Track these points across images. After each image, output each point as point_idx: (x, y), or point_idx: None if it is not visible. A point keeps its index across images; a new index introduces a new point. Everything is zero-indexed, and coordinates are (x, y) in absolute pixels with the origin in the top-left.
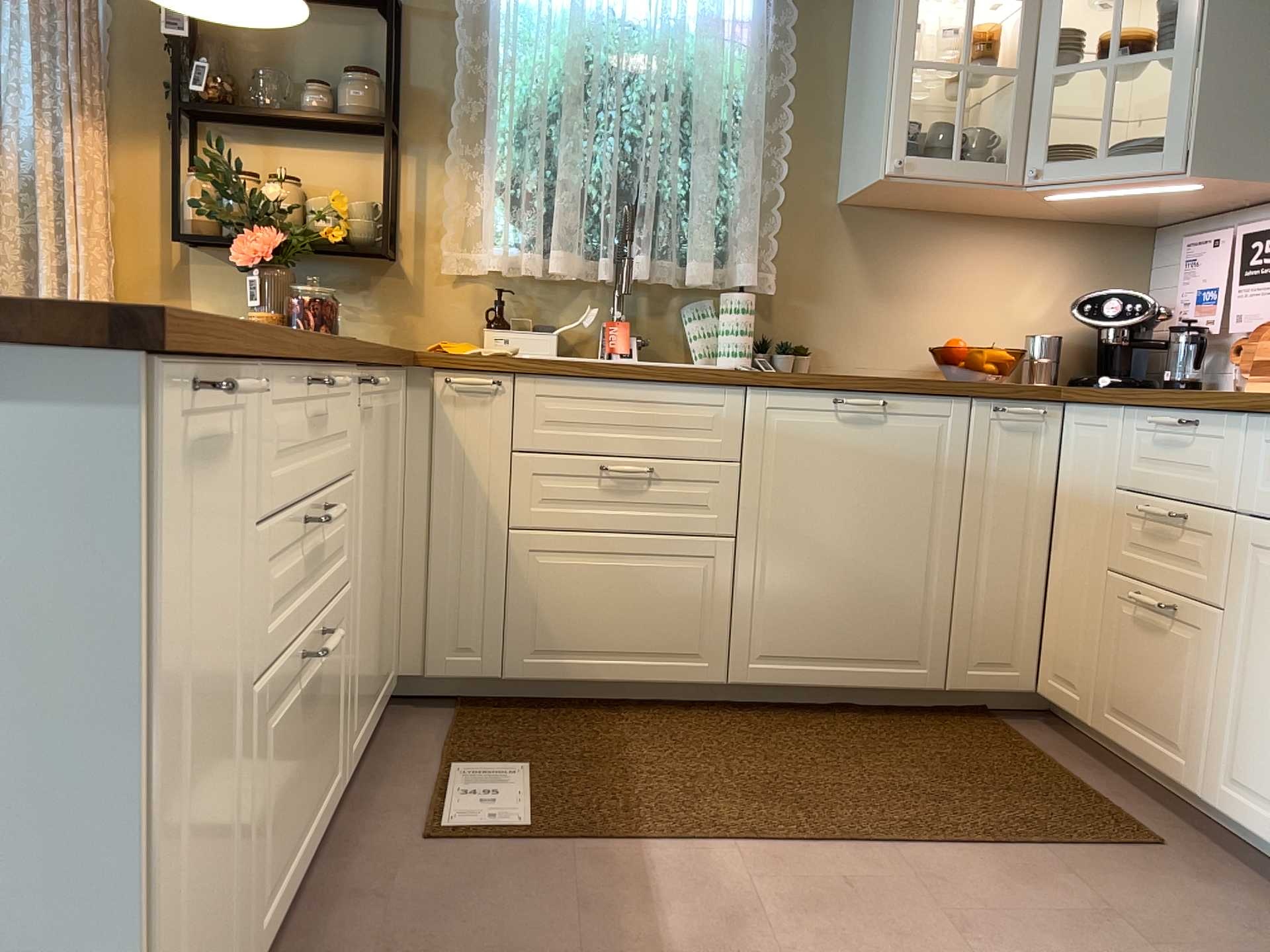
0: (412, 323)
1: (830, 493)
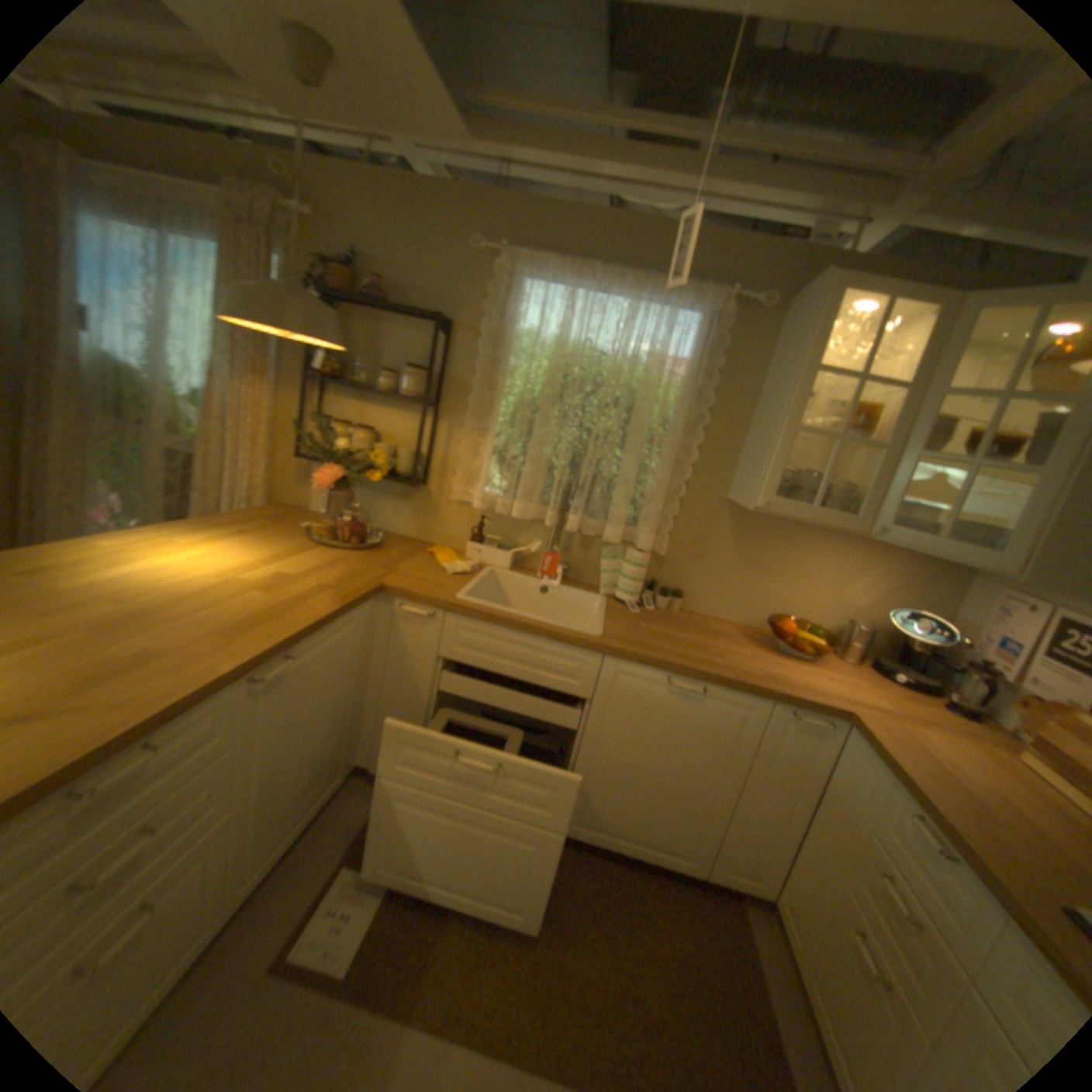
0: (429, 524)
1: (650, 738)
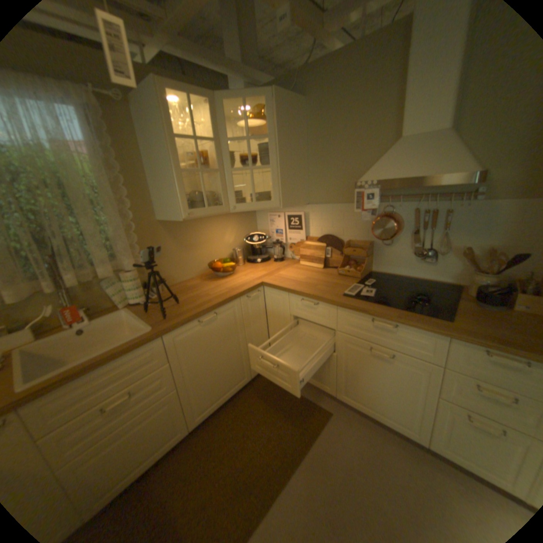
0: None
1: (205, 352)
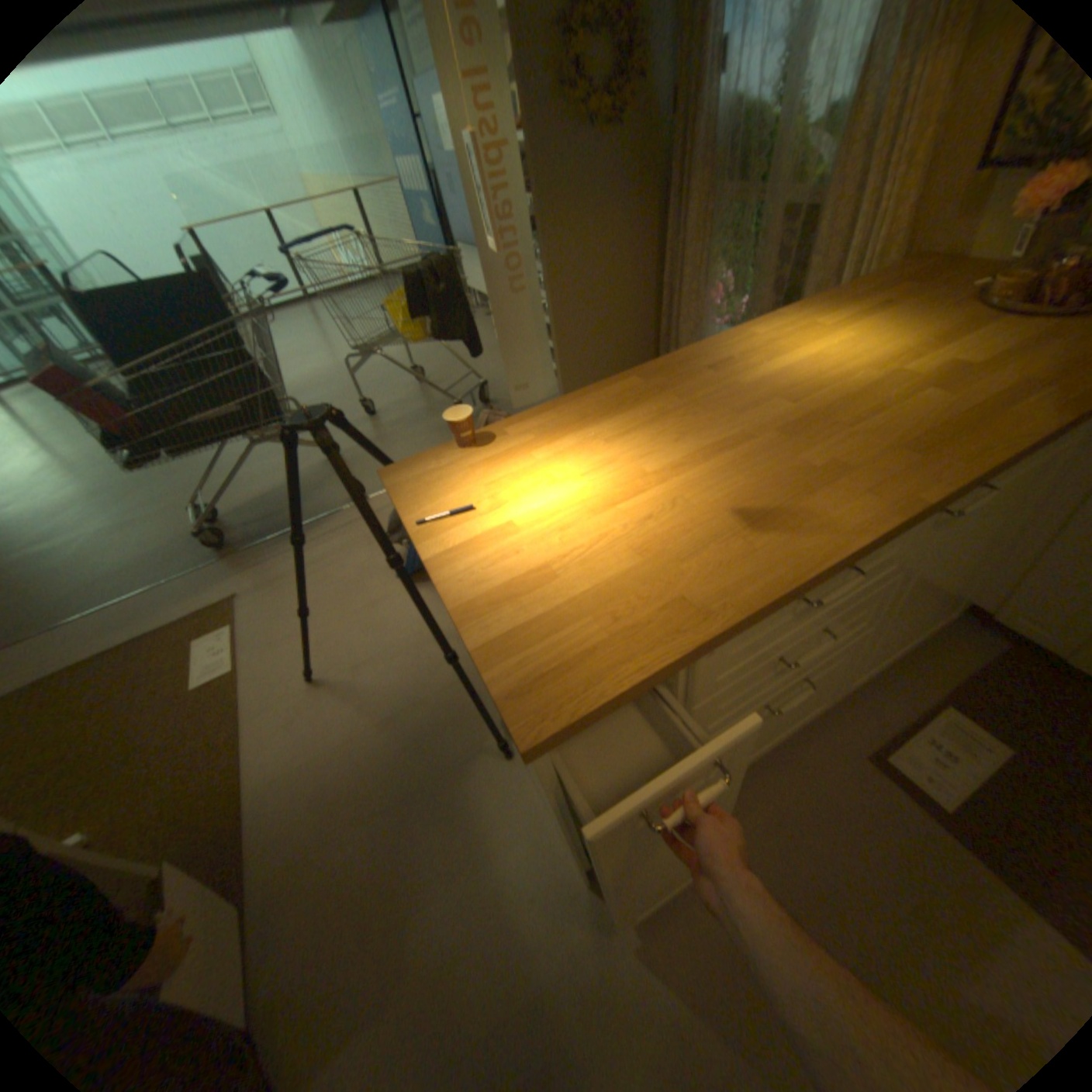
0: None
1: None
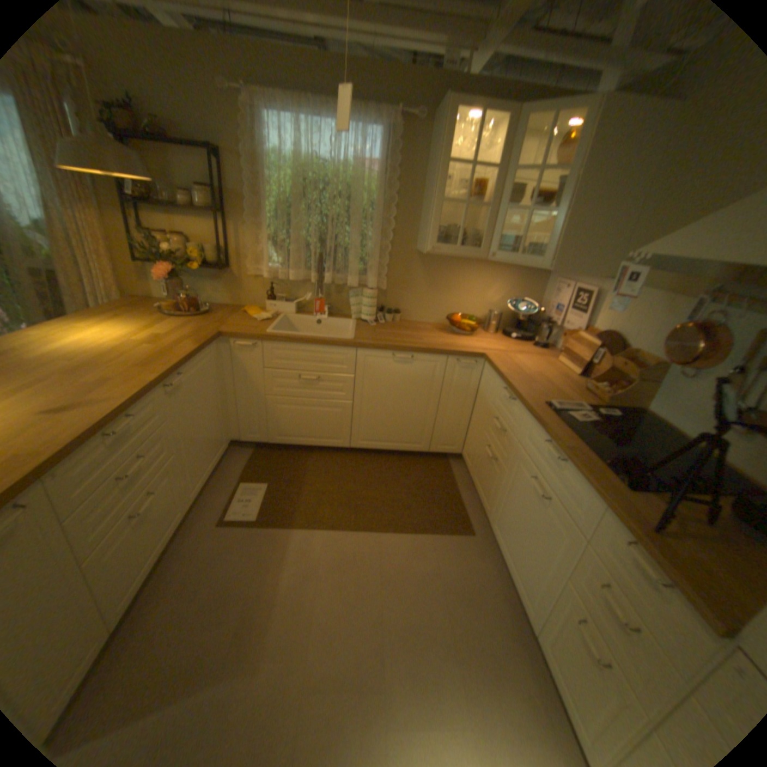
0: (238, 294)
1: (389, 387)
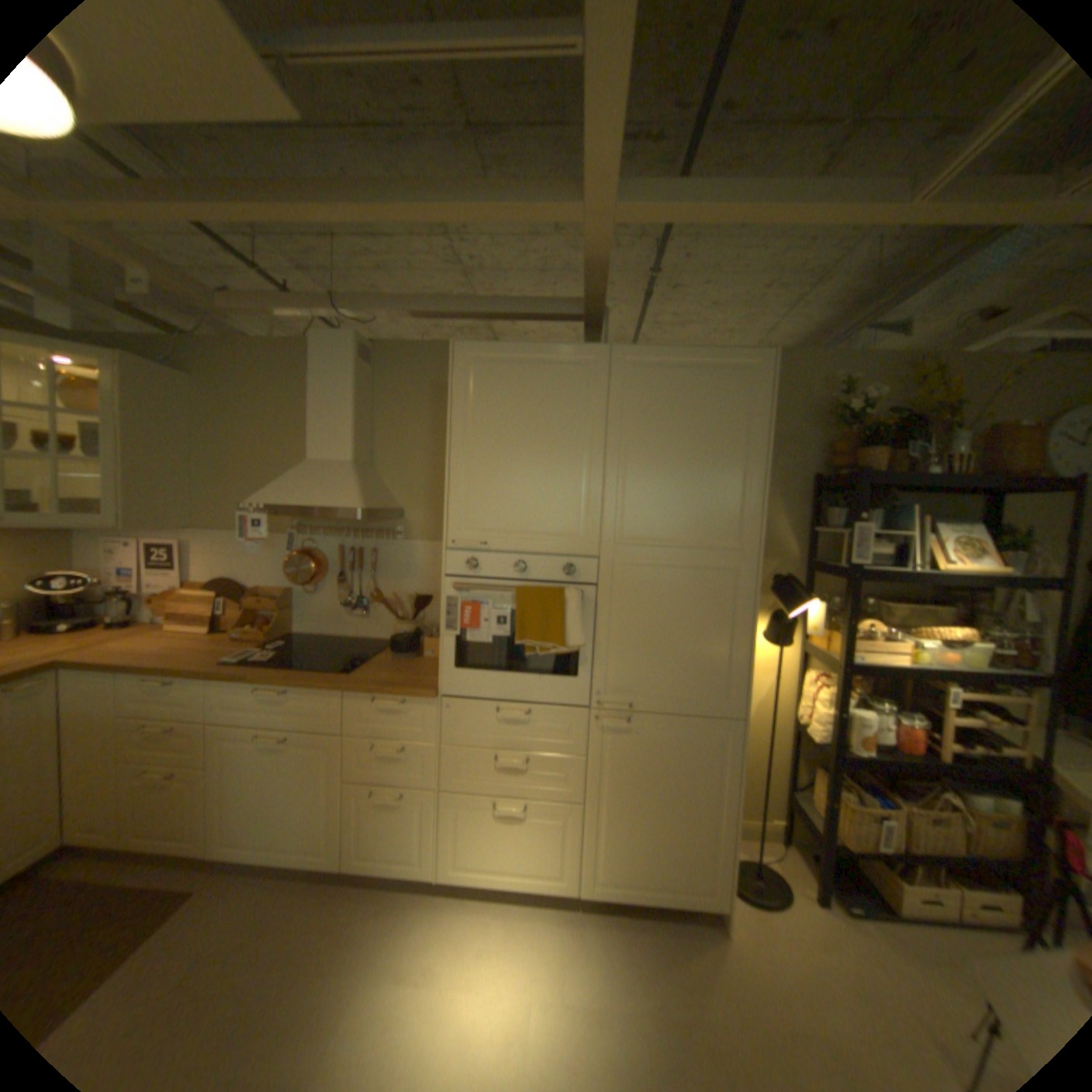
0: None
1: None
